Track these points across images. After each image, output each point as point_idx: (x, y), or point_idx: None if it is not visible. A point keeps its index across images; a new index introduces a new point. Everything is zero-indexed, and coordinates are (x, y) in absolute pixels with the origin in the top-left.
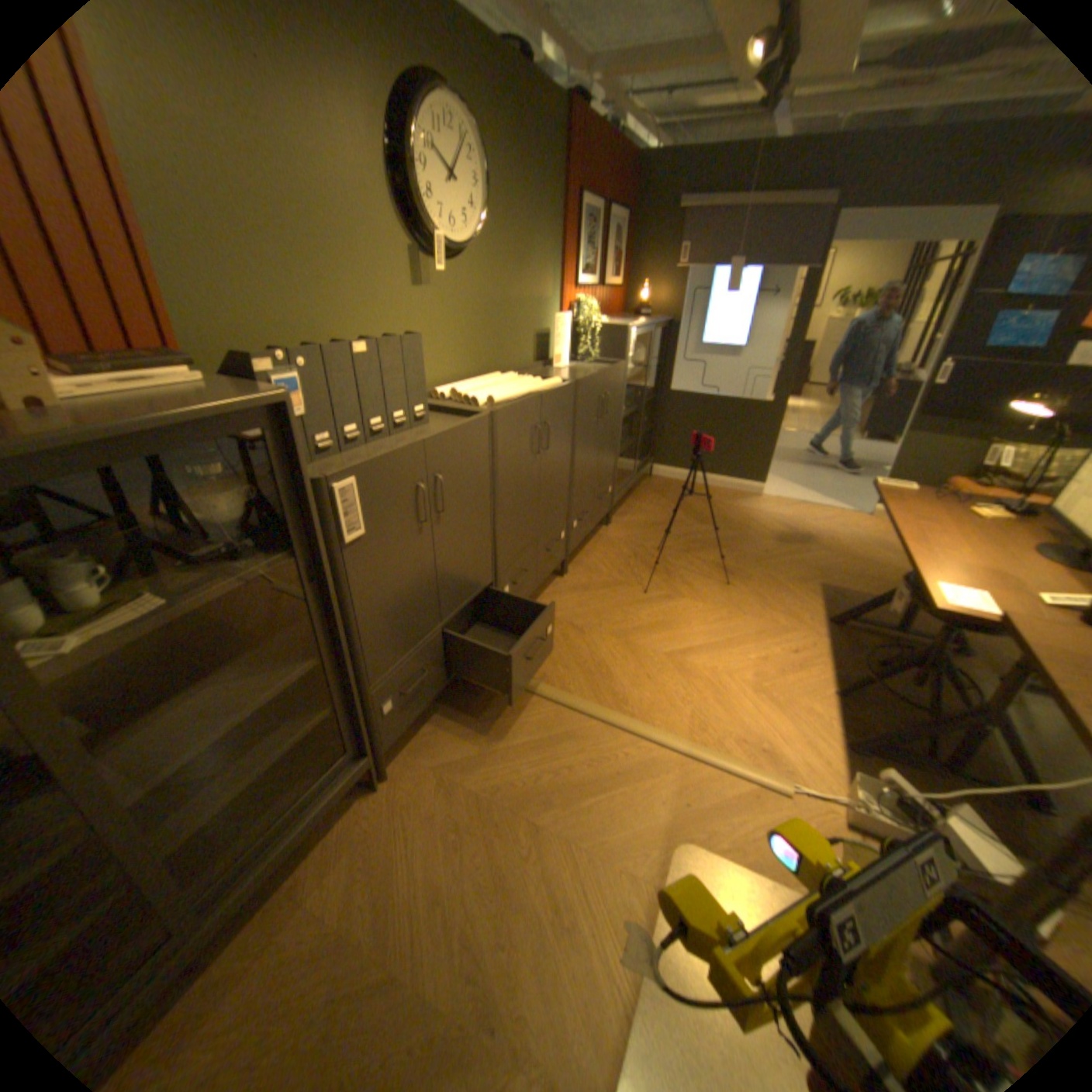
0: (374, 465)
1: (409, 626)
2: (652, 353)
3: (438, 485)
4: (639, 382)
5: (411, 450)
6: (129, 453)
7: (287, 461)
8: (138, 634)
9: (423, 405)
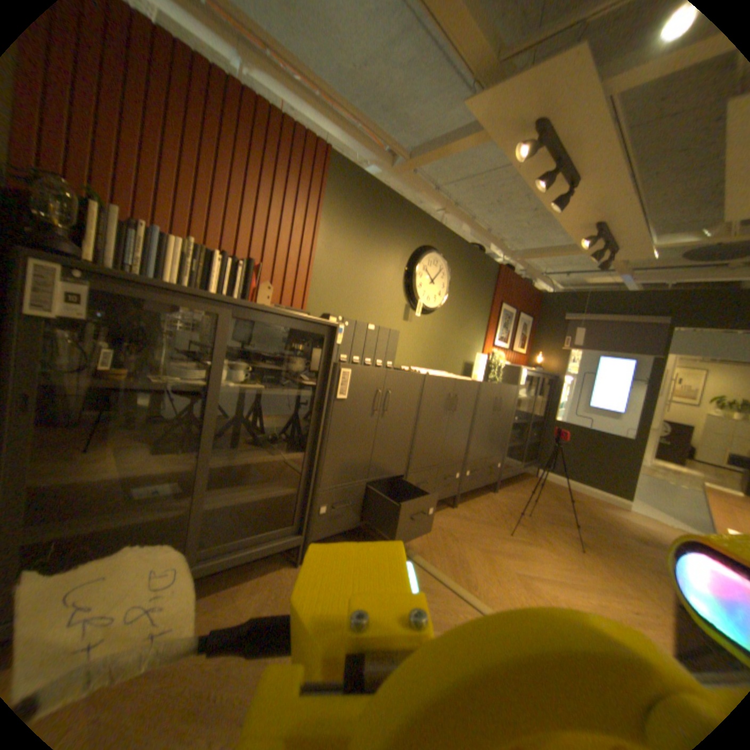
0: (360, 368)
1: (349, 465)
2: (543, 393)
3: (386, 394)
4: (530, 406)
5: (378, 371)
6: (282, 323)
7: (327, 350)
8: (250, 391)
9: (391, 362)
